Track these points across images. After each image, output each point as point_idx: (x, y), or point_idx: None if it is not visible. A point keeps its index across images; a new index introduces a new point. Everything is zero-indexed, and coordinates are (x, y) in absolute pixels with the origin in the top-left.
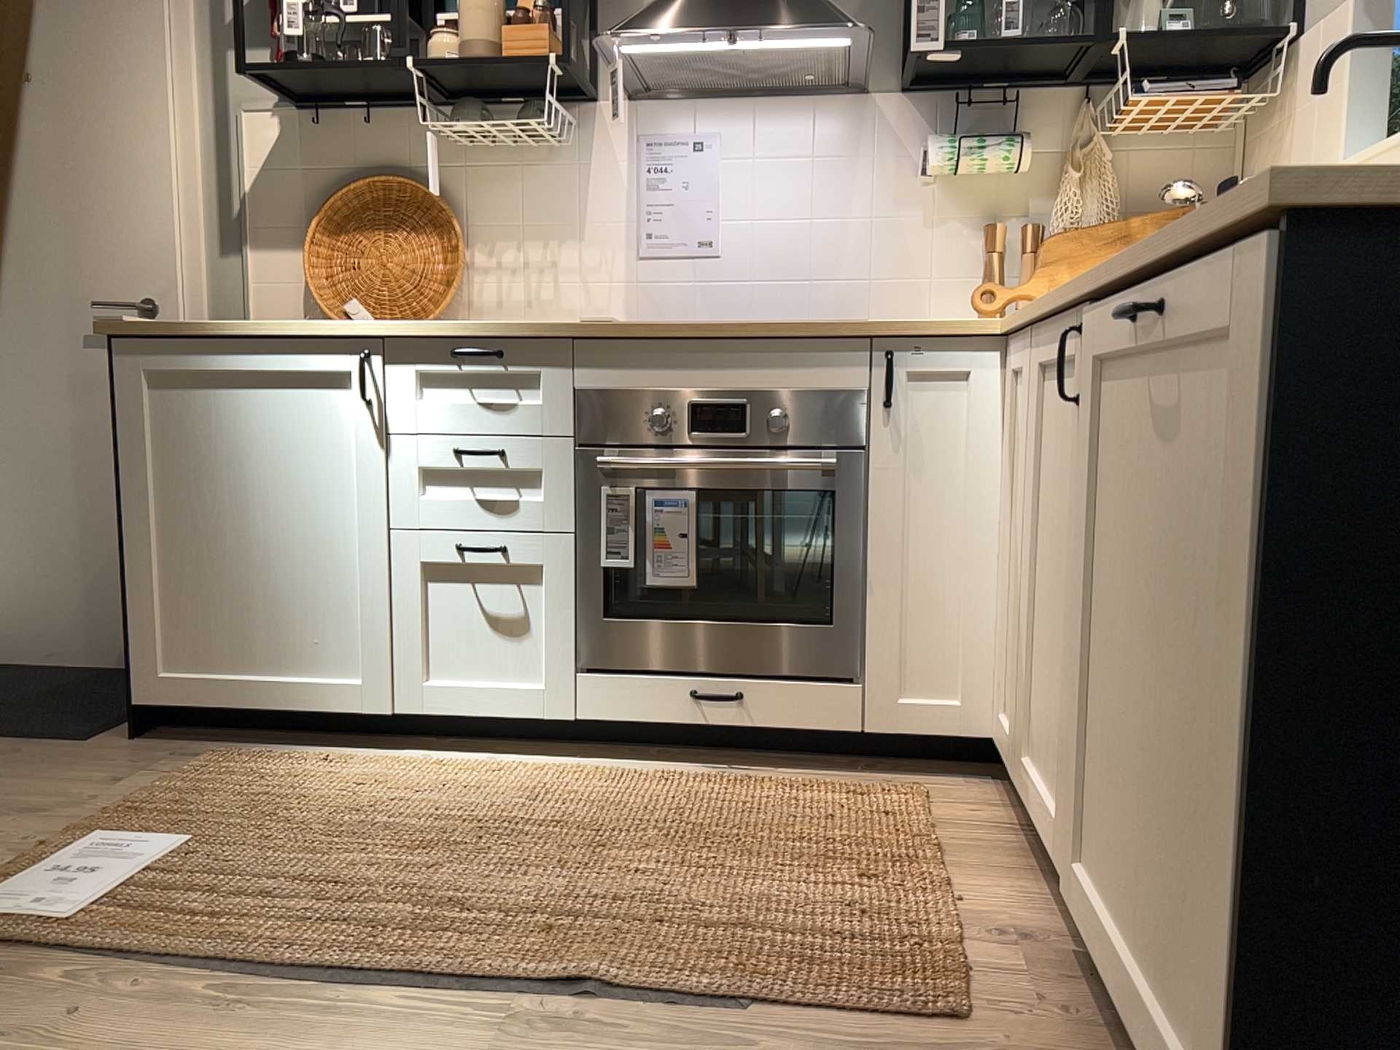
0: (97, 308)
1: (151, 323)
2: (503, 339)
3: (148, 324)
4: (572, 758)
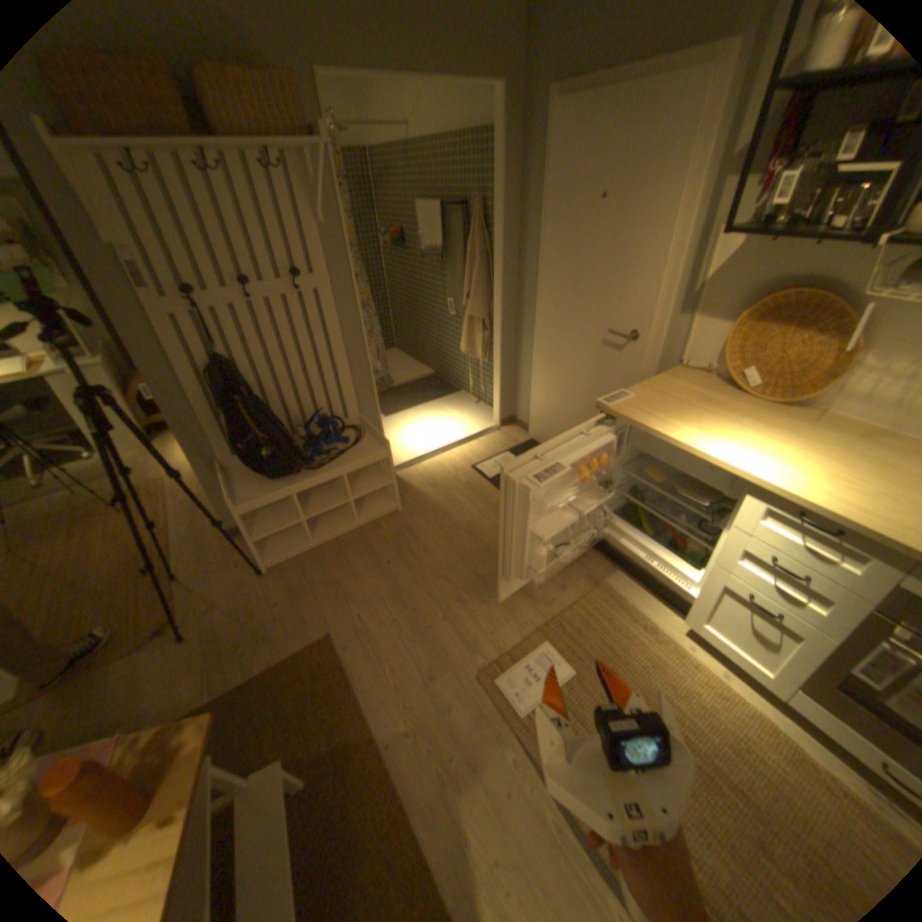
0: (609, 333)
1: (622, 407)
2: (850, 528)
3: (620, 414)
4: (776, 703)
